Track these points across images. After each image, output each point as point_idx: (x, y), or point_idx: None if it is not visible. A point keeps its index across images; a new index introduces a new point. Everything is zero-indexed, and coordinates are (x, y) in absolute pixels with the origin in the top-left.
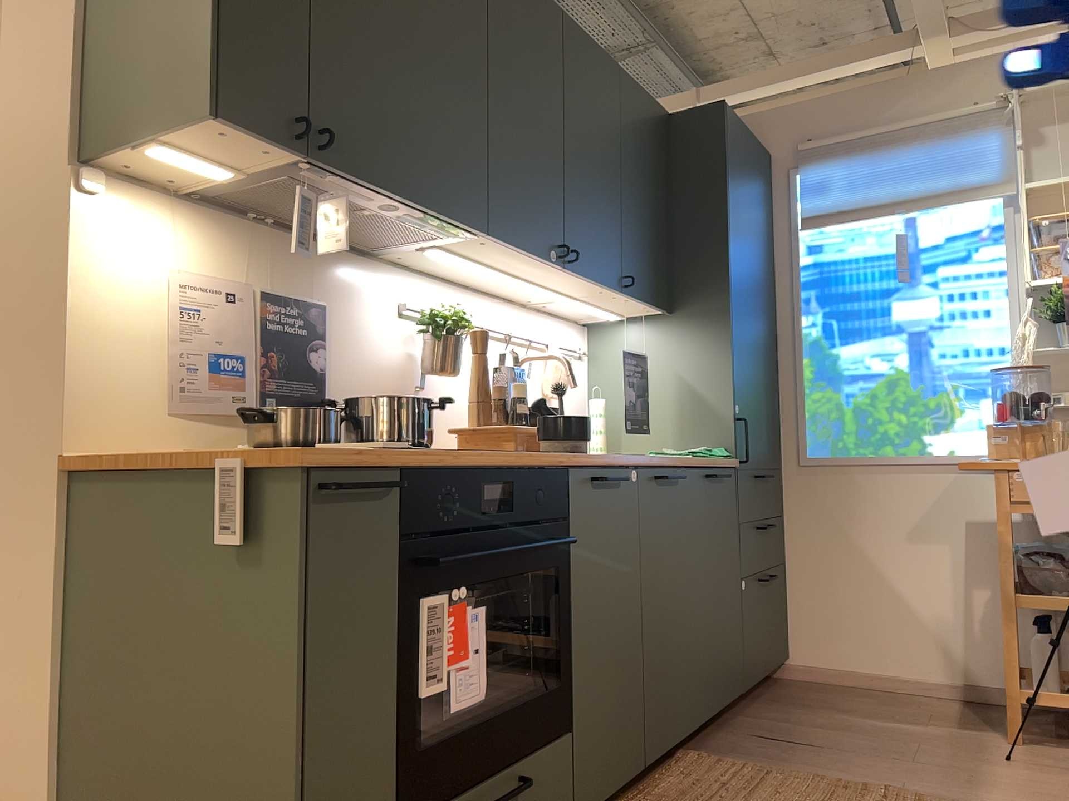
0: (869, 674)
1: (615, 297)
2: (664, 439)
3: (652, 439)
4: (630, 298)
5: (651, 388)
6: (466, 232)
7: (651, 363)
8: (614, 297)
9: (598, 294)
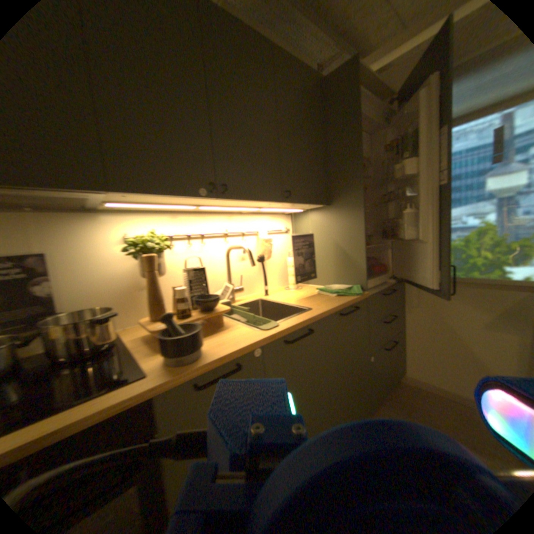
0: (452, 392)
1: (282, 204)
2: (326, 275)
3: (320, 275)
4: (291, 203)
5: (319, 248)
6: (93, 192)
7: (318, 234)
8: (281, 204)
9: (269, 204)
